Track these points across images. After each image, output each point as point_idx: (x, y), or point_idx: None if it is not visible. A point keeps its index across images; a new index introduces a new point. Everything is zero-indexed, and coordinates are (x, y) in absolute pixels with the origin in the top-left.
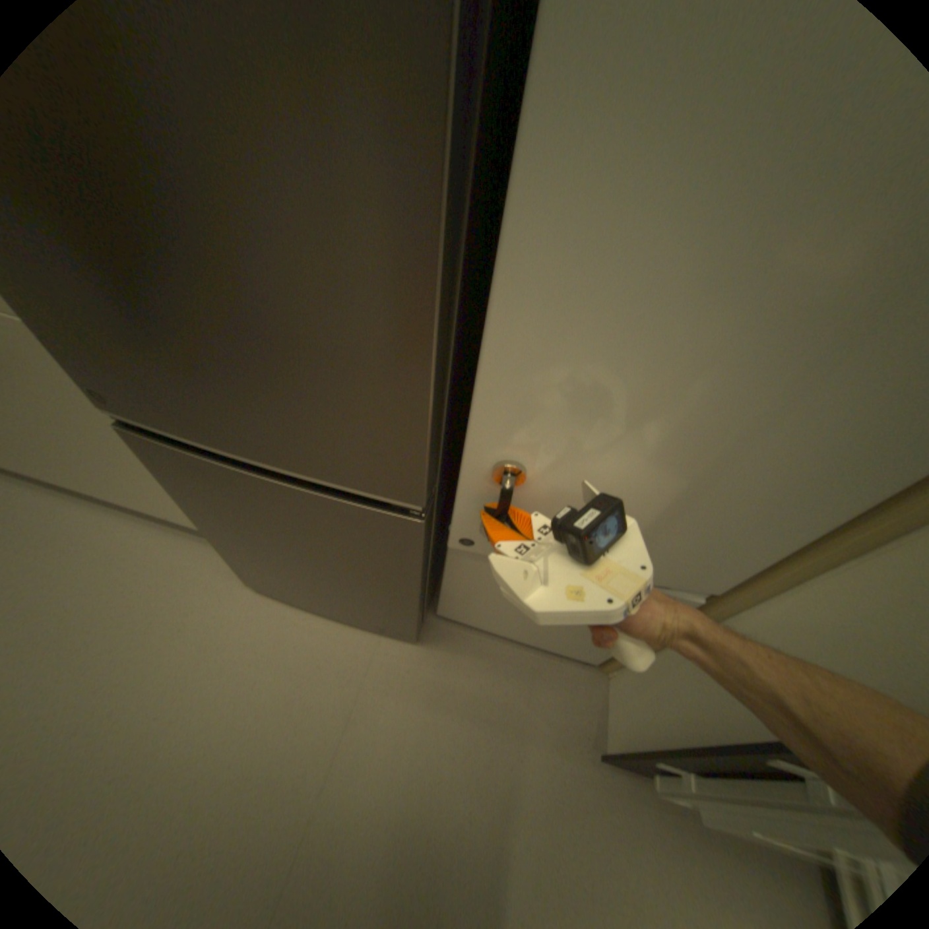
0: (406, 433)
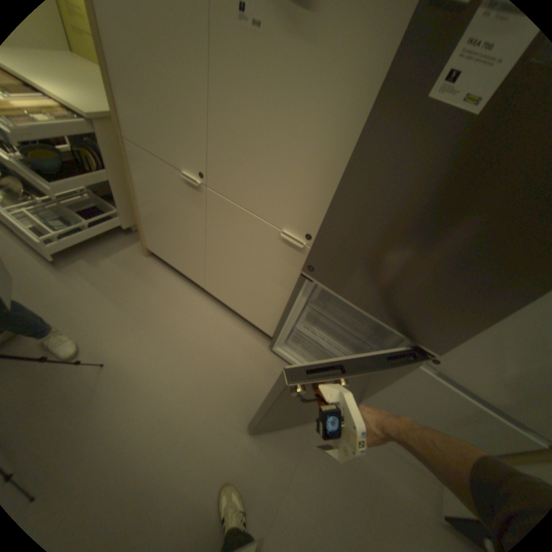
0: (469, 329)
